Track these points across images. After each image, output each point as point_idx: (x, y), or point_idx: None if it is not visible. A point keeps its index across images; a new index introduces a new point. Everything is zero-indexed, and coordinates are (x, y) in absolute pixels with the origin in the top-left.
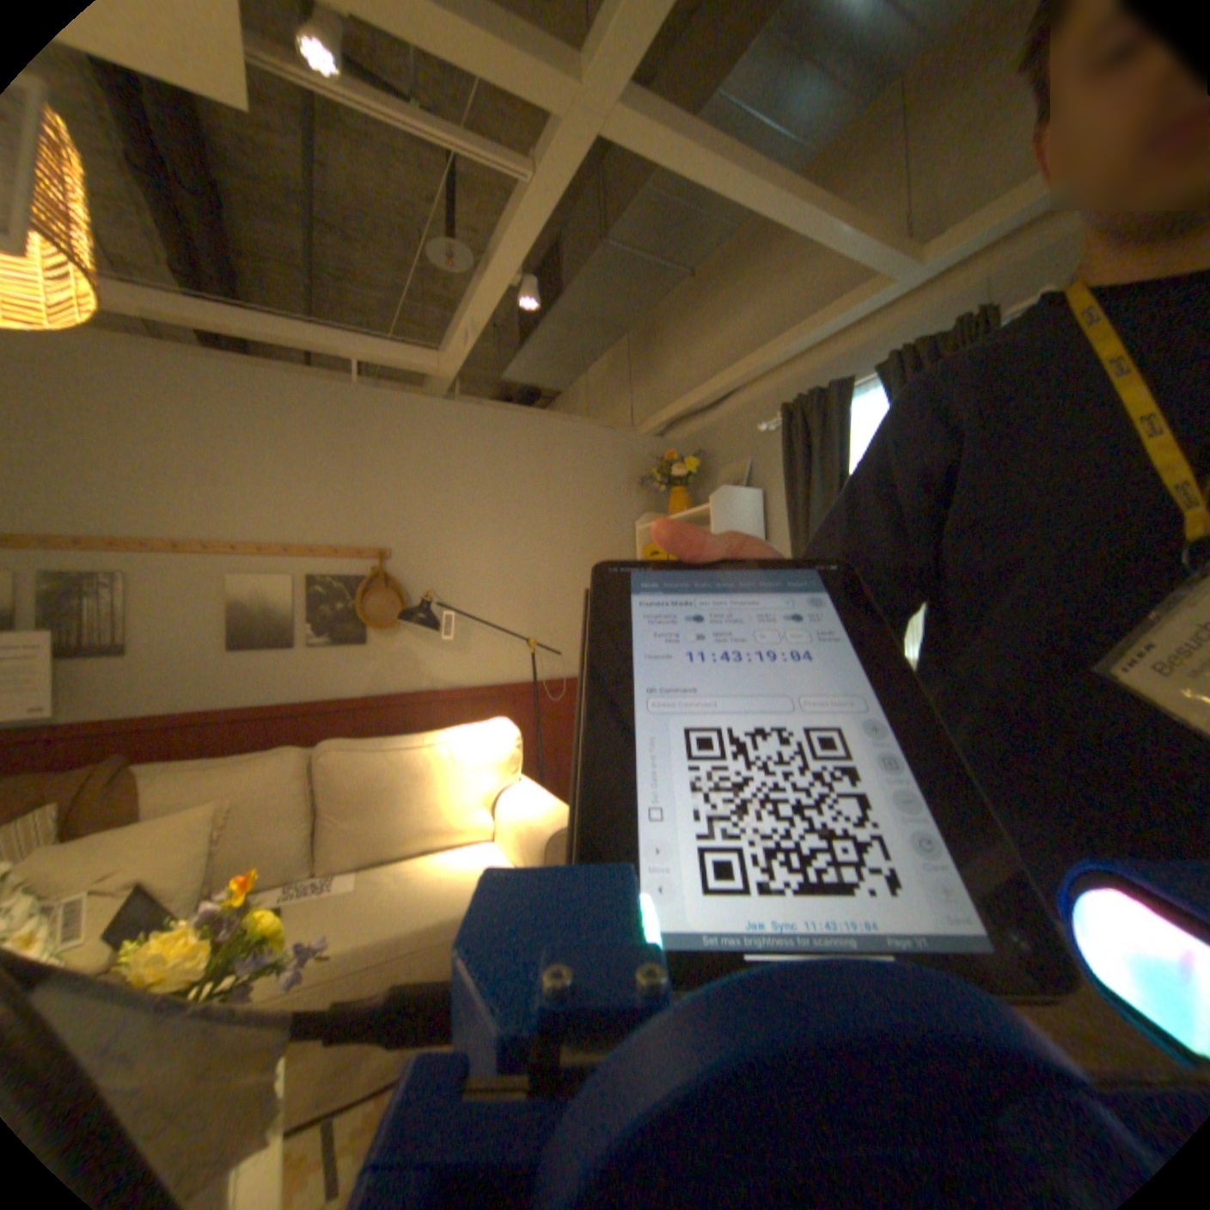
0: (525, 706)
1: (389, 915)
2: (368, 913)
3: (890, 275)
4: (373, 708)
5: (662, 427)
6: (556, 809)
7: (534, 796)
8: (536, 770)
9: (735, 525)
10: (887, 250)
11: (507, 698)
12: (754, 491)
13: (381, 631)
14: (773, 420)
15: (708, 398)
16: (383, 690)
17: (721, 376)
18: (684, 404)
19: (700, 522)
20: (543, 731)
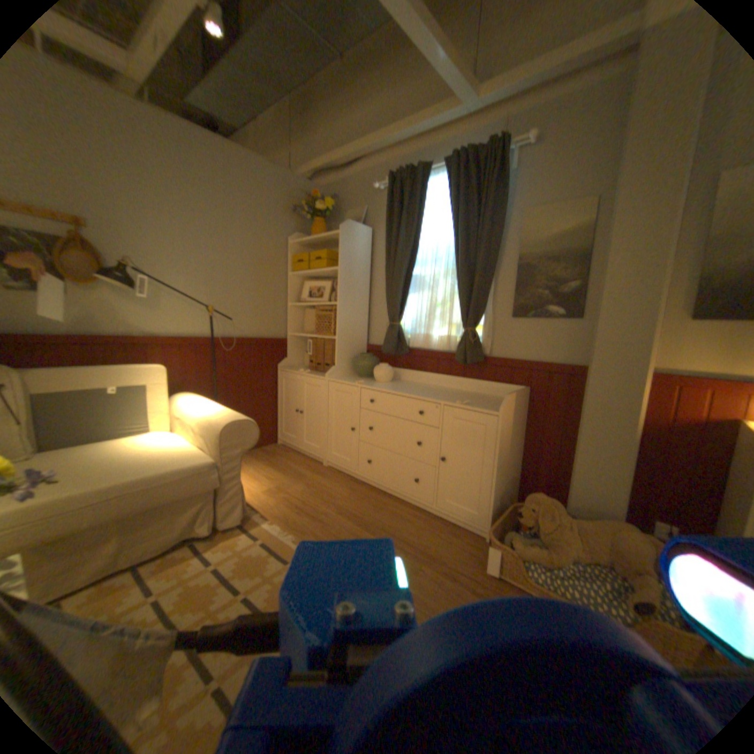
0: (203, 353)
1: (99, 476)
2: (81, 476)
3: (460, 97)
4: (73, 344)
5: (309, 173)
6: (227, 412)
7: (211, 406)
8: (211, 396)
9: (353, 247)
10: (461, 77)
11: (189, 347)
12: (366, 228)
13: (77, 284)
14: (382, 181)
15: (343, 158)
16: (82, 331)
17: (352, 144)
18: (326, 159)
19: (331, 243)
20: (216, 371)
